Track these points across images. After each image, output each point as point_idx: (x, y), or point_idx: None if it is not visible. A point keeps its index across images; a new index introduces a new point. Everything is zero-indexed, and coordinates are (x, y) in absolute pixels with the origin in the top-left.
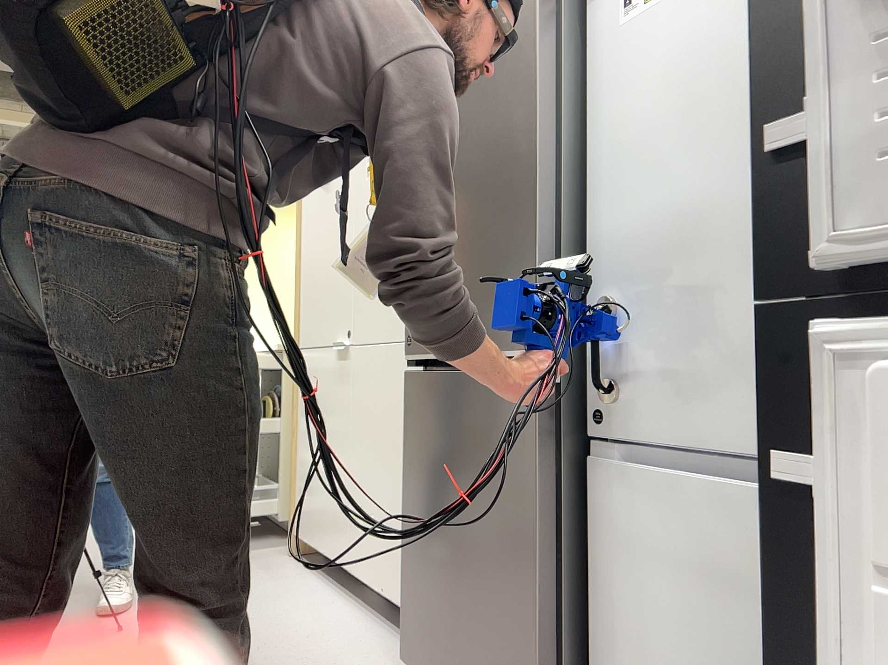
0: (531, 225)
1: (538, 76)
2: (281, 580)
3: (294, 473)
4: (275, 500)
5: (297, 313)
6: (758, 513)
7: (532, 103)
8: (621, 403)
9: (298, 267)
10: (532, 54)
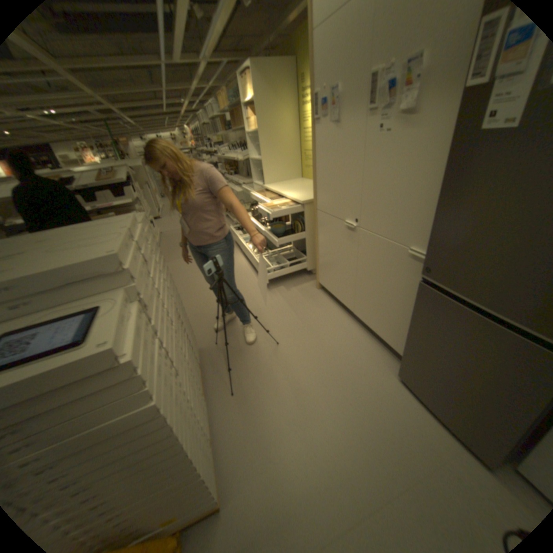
0: None
1: None
2: (321, 306)
3: (317, 261)
4: (304, 262)
5: (315, 191)
6: None
7: None
8: None
9: (314, 167)
10: None
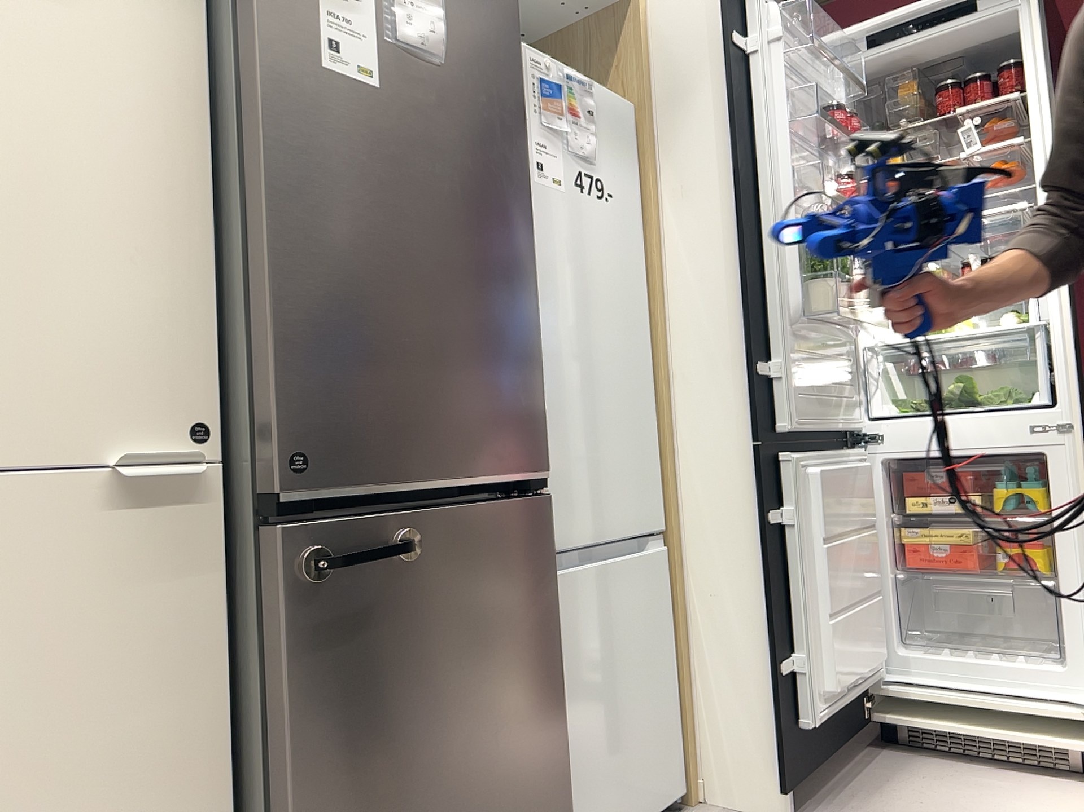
0: (533, 337)
1: (529, 186)
2: None
3: None
4: None
5: None
6: (631, 570)
7: (525, 209)
8: (551, 517)
9: None
10: (523, 158)
